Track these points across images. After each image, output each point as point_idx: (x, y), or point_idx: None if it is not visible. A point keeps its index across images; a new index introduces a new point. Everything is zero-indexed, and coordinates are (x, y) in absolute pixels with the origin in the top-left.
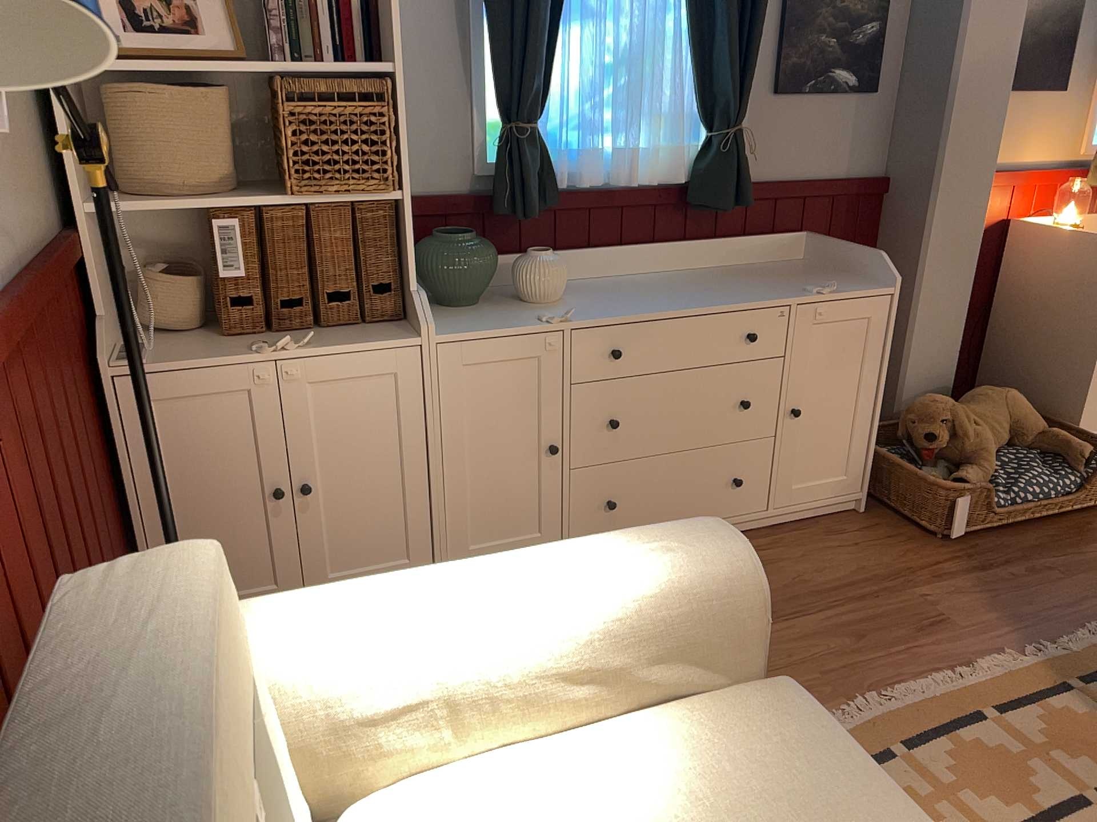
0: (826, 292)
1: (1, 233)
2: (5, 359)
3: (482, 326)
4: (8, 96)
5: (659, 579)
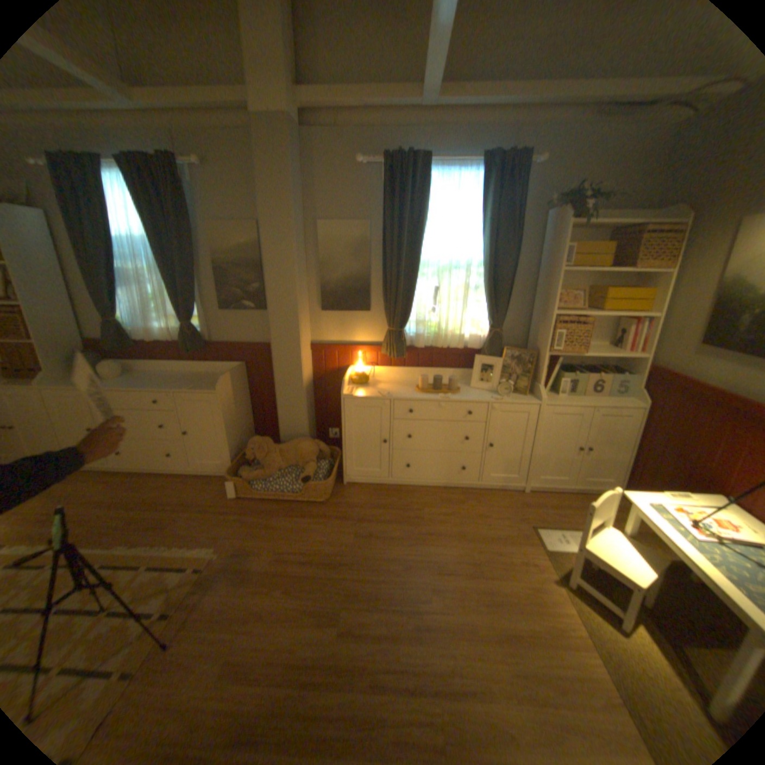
0: (188, 389)
1: None
2: None
3: (60, 386)
4: None
5: None
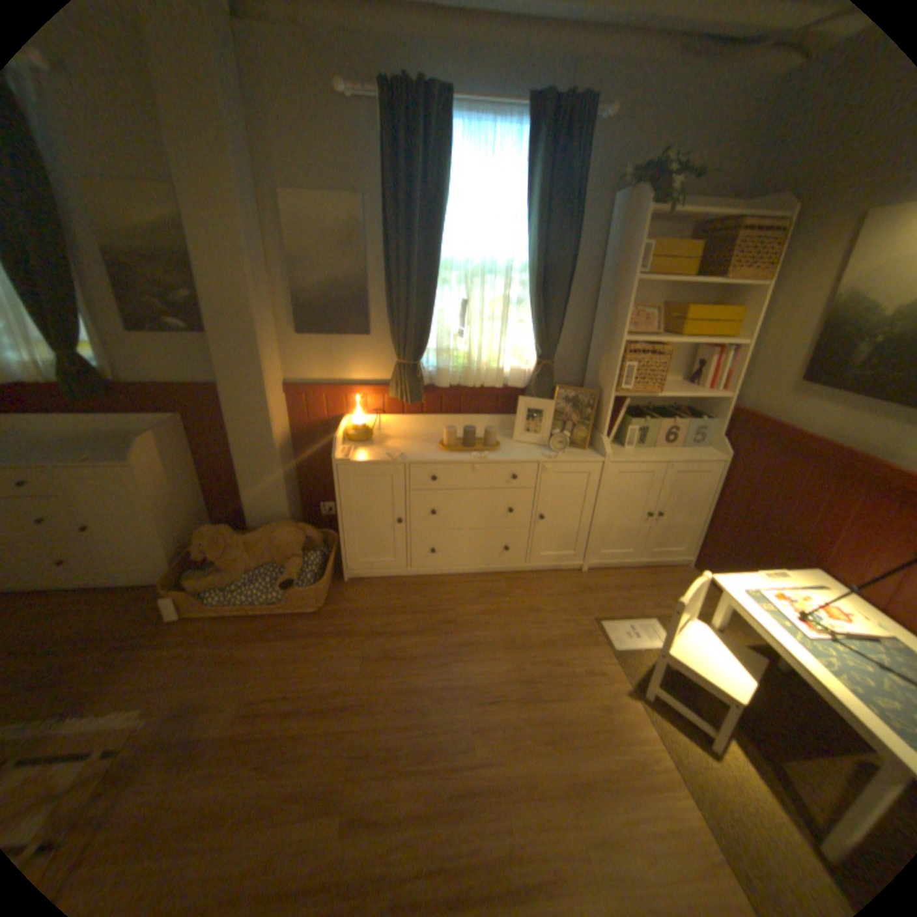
0: (79, 460)
1: None
2: None
3: None
4: None
5: None
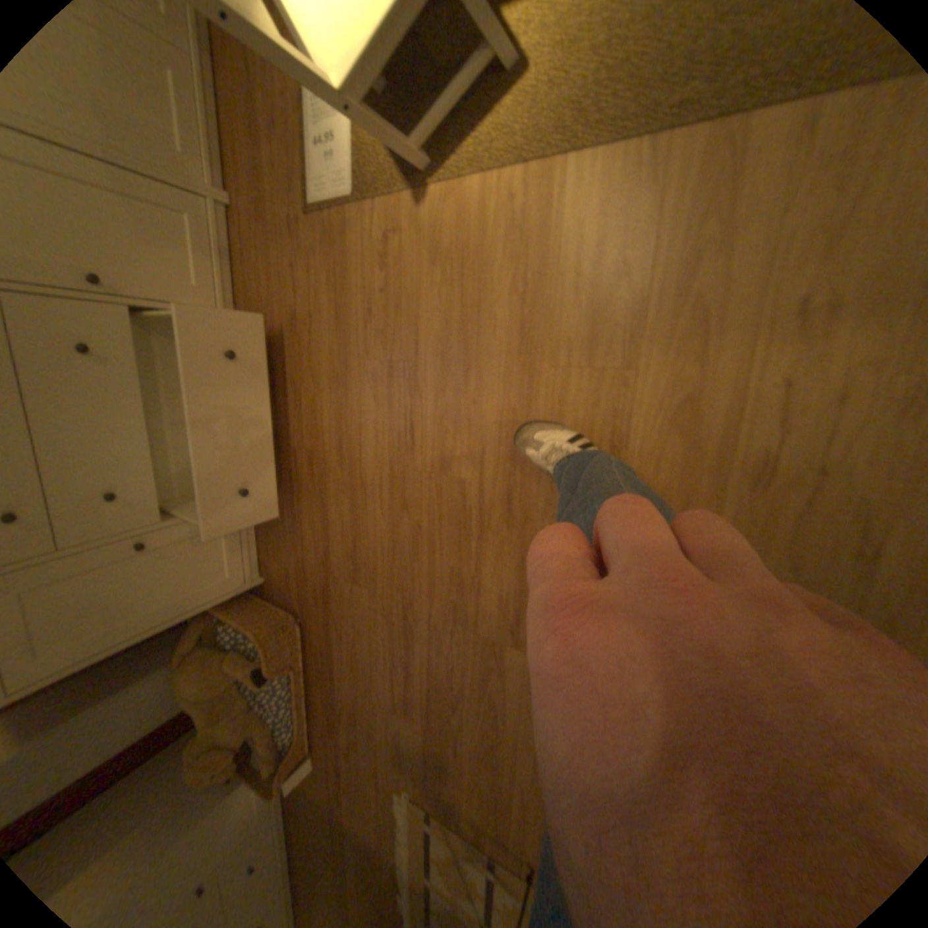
0: None
1: None
2: None
3: None
4: None
5: None
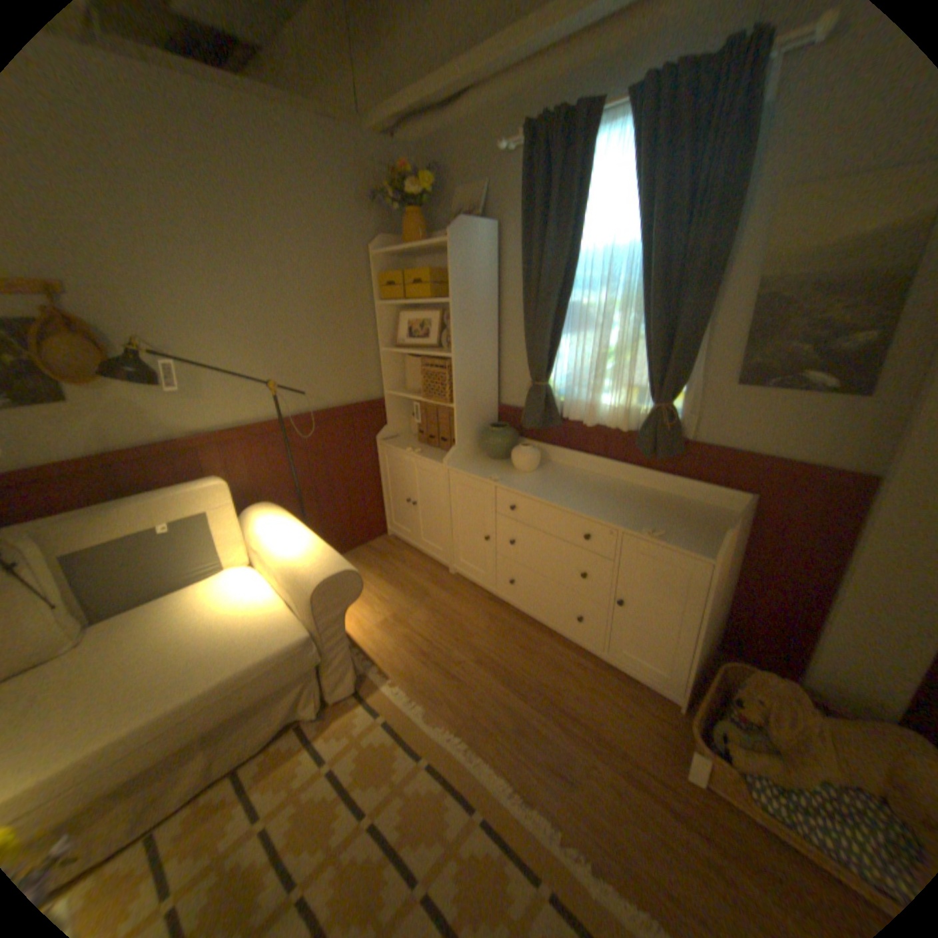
0: (654, 535)
1: (318, 398)
2: (291, 430)
3: (469, 470)
4: (351, 359)
5: (299, 568)
